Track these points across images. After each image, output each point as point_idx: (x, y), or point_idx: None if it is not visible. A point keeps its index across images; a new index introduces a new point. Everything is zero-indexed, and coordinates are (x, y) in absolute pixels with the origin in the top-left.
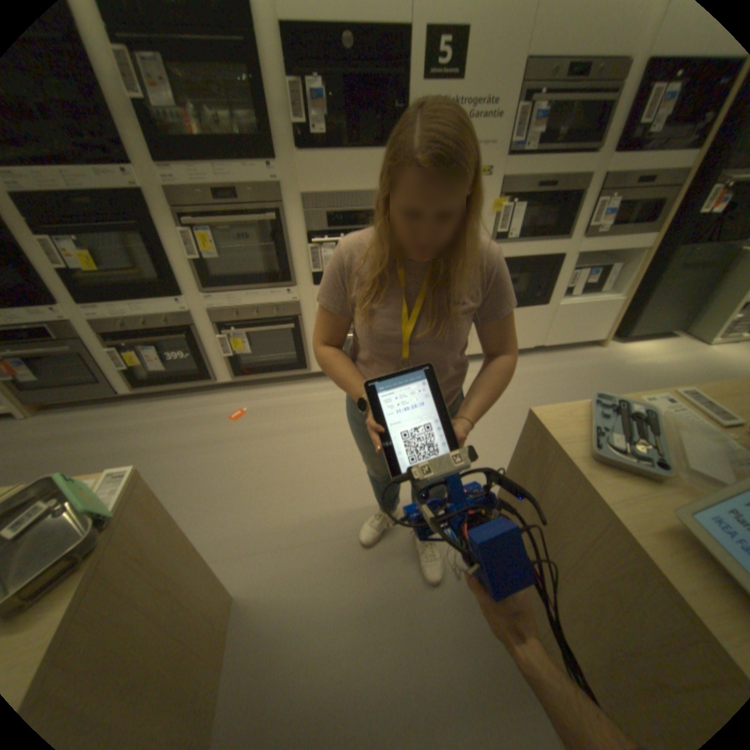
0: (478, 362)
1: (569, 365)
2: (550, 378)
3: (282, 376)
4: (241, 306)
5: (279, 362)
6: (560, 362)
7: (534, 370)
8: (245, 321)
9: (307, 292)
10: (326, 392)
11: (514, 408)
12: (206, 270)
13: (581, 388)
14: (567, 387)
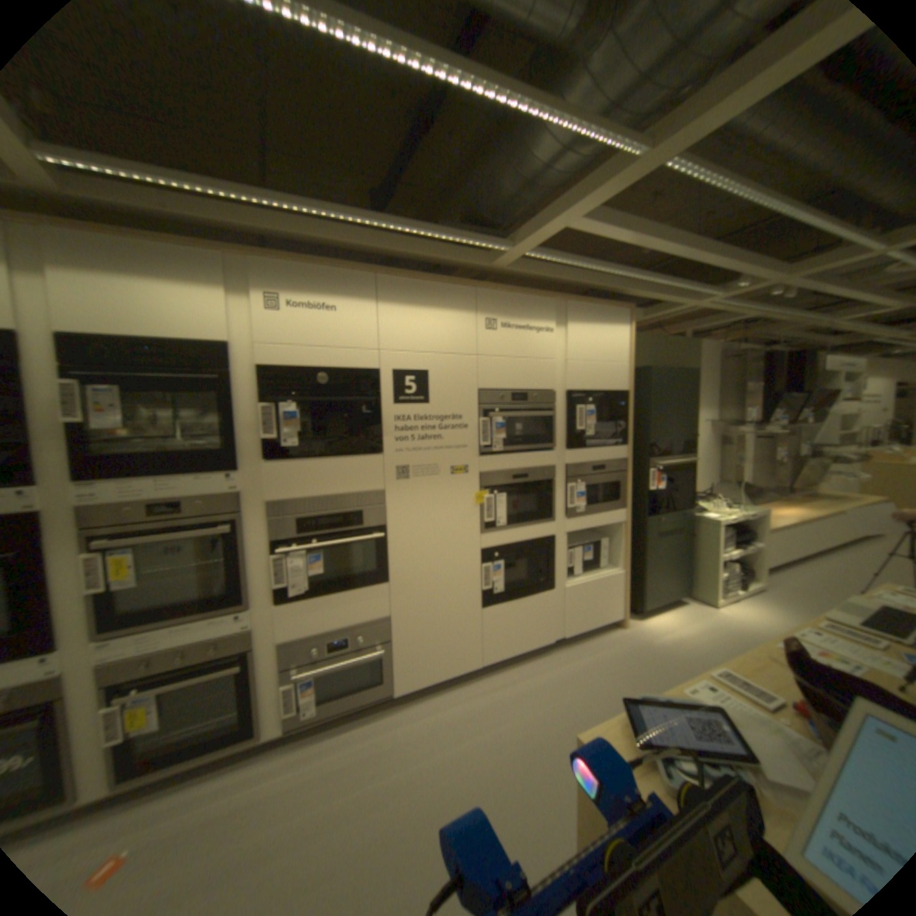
0: (497, 676)
1: (599, 659)
2: (585, 681)
3: (209, 761)
4: (160, 651)
5: (207, 735)
6: (589, 656)
7: (564, 673)
8: (161, 674)
9: (265, 616)
10: (284, 775)
11: (557, 737)
12: (113, 606)
13: (622, 687)
14: (608, 689)
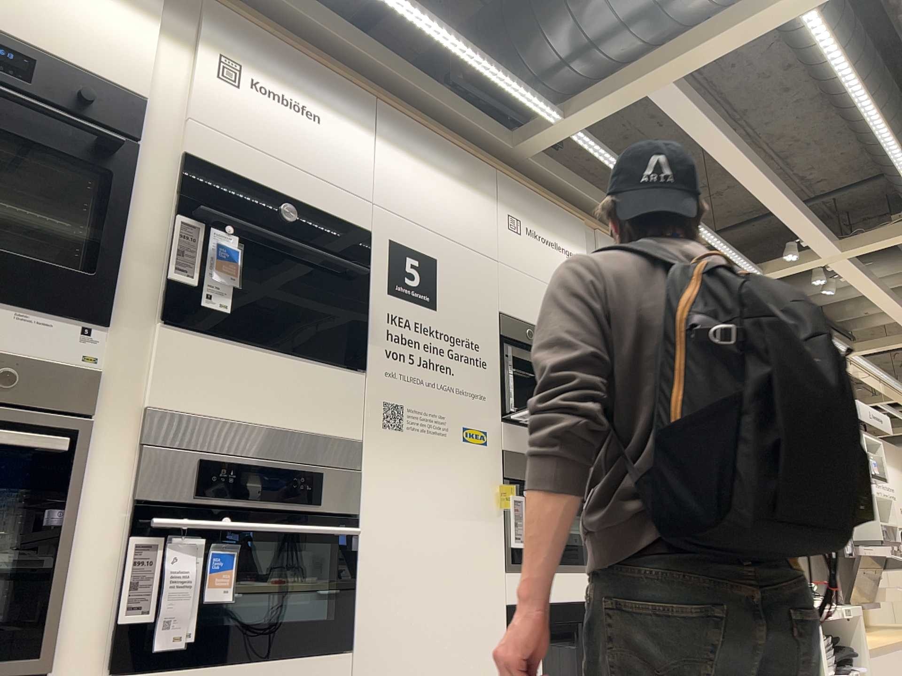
0: None
1: None
2: None
3: None
4: None
5: None
6: None
7: None
8: None
9: None
10: None
11: None
12: None
13: None
14: None
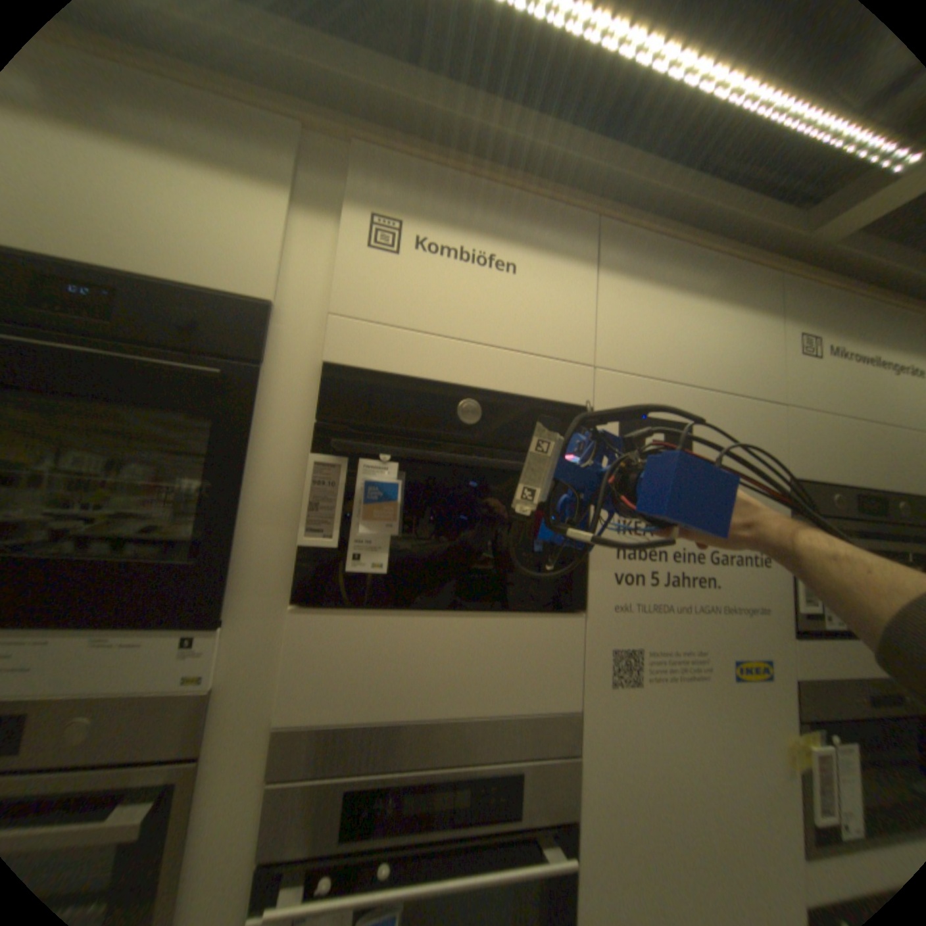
0: None
1: None
2: None
3: None
4: None
5: None
6: None
7: None
8: None
9: None
10: None
11: None
12: None
13: None
14: None
